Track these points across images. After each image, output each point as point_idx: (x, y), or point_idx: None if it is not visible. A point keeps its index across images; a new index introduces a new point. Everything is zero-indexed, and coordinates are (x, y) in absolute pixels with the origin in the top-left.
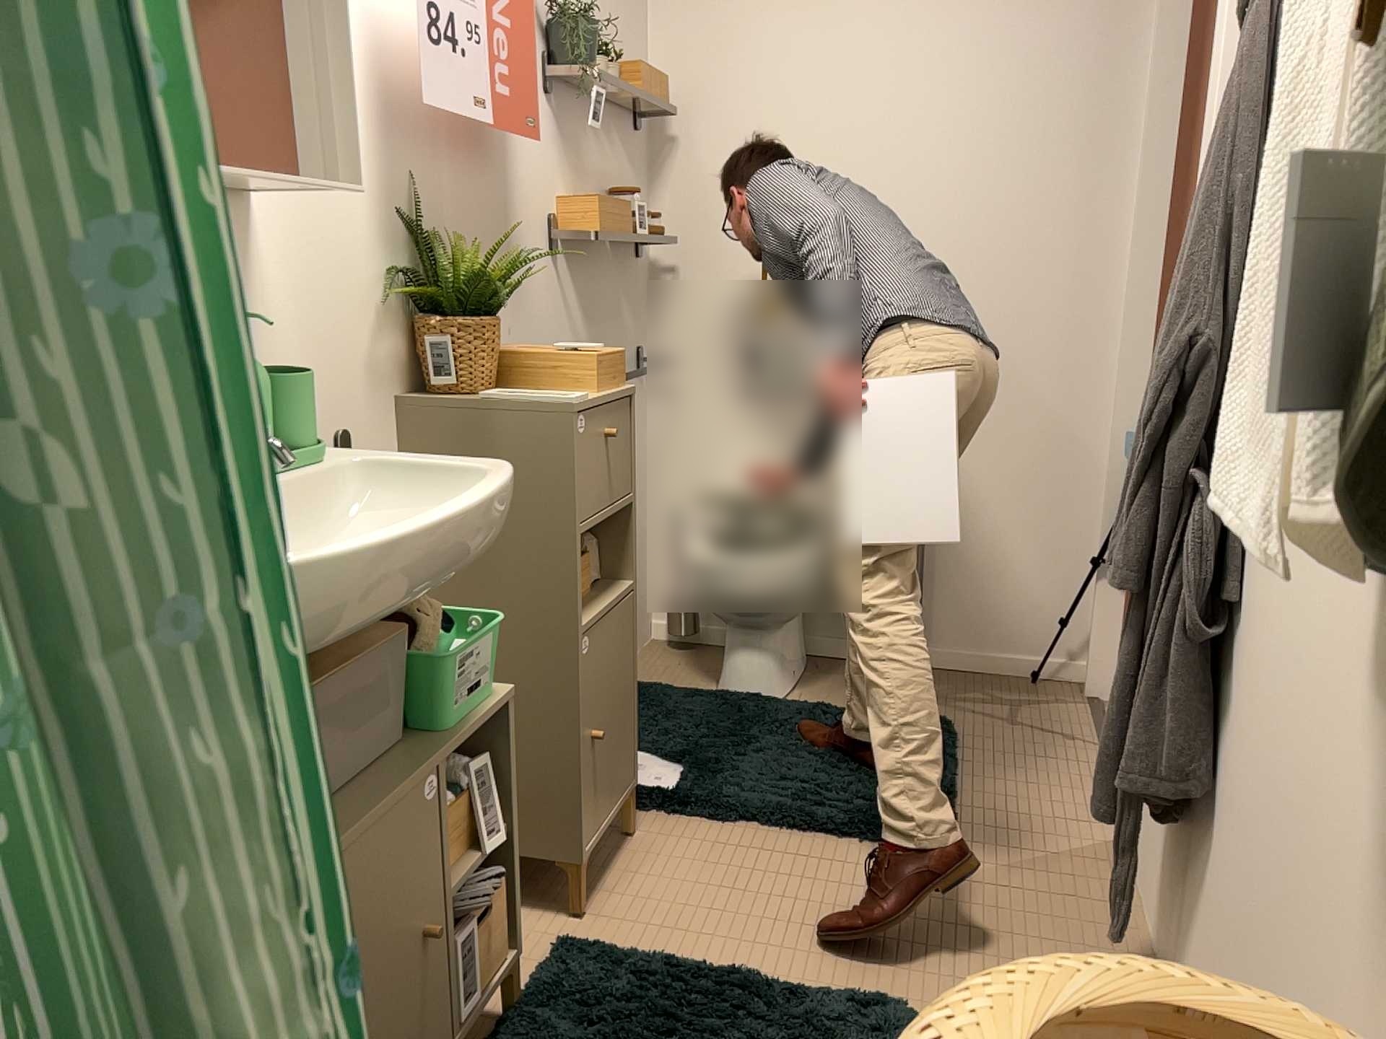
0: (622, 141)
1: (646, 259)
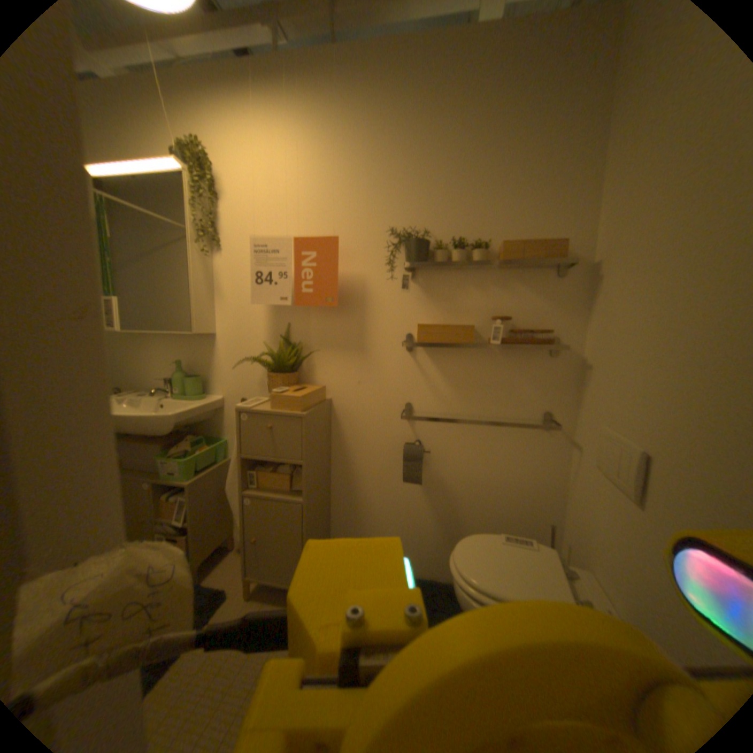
0: (530, 282)
1: (574, 354)
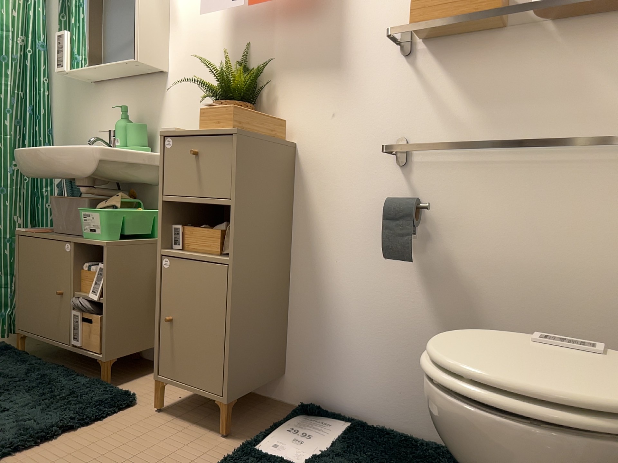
0: None
1: None
